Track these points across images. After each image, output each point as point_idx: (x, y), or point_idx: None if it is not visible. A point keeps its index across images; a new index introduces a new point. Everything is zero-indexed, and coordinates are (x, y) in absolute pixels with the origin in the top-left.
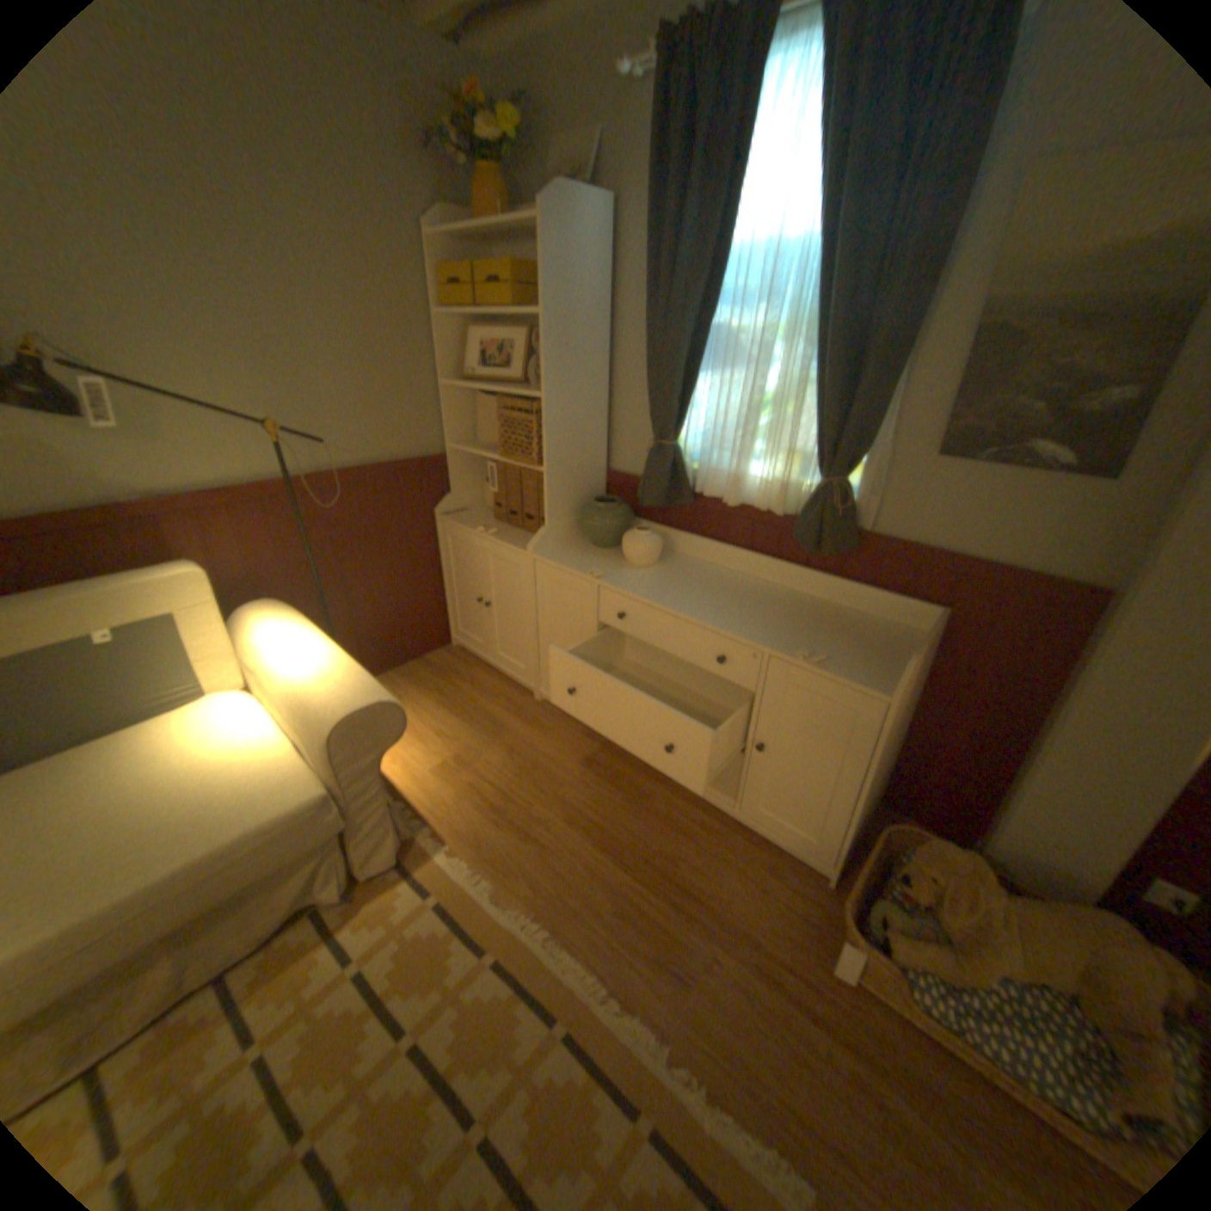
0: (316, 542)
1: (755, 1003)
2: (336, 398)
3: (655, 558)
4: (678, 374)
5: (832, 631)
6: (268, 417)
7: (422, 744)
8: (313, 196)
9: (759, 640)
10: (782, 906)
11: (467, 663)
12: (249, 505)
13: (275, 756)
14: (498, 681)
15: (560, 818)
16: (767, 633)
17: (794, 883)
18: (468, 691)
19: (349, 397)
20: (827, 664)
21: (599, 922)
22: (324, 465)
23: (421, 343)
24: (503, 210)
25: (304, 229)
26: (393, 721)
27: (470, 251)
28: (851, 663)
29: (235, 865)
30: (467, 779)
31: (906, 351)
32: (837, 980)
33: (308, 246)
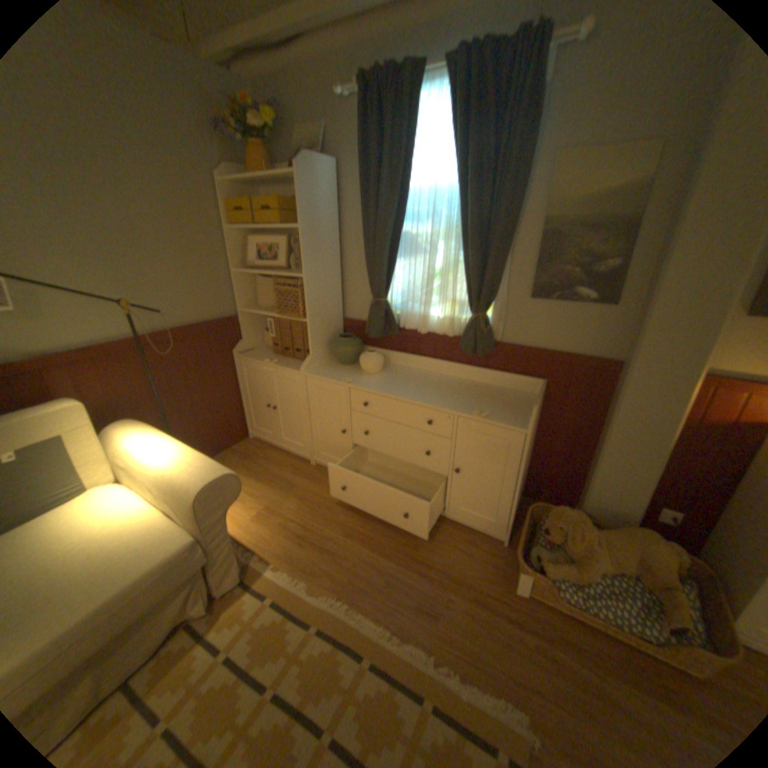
0: (155, 378)
1: (476, 620)
2: (164, 284)
3: (380, 368)
4: (384, 260)
5: (488, 399)
6: (118, 298)
7: (241, 504)
8: (143, 158)
9: (450, 408)
10: (480, 562)
11: (261, 448)
12: (107, 357)
13: (151, 522)
14: (285, 457)
15: (341, 535)
16: (453, 404)
17: (485, 548)
18: (265, 466)
19: (172, 283)
20: (489, 417)
21: (377, 593)
22: (158, 328)
23: (217, 247)
24: (266, 167)
25: (138, 178)
26: (233, 487)
27: (245, 190)
28: (501, 415)
29: (137, 598)
30: (276, 521)
31: (509, 245)
32: (518, 597)
33: (141, 189)
